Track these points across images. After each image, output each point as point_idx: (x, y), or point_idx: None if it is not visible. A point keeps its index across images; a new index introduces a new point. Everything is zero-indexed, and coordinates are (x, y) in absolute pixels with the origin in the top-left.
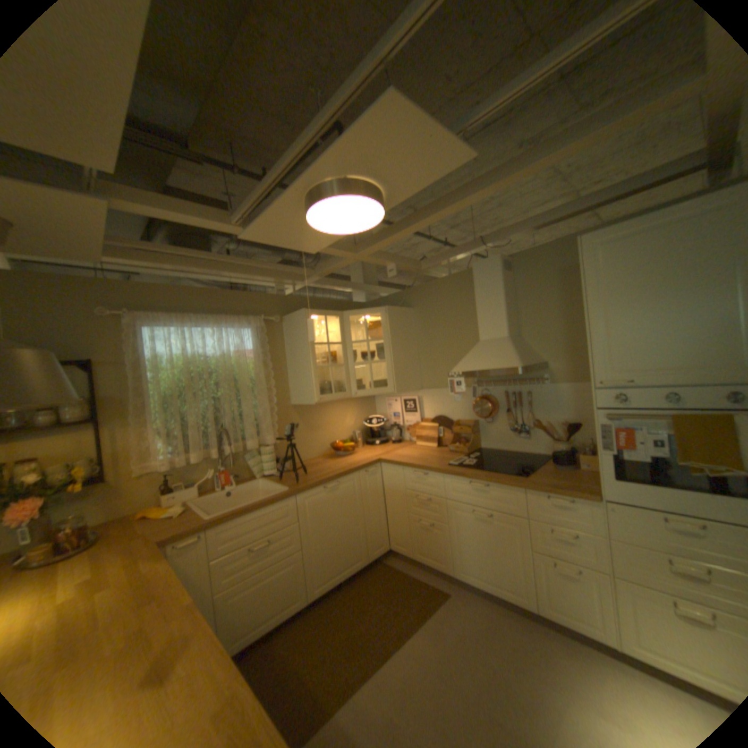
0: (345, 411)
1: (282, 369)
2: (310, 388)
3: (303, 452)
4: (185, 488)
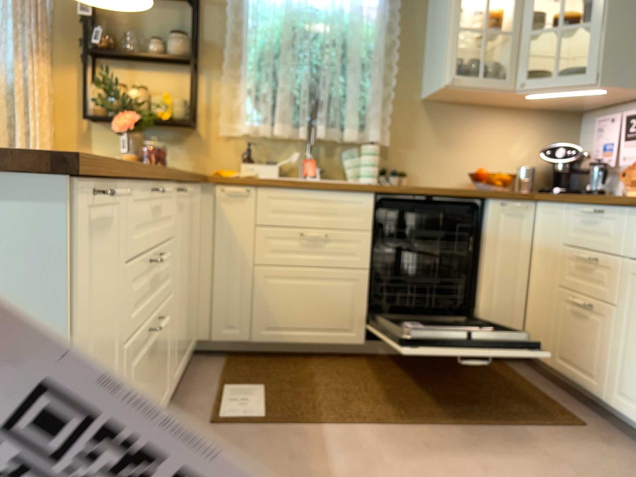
0: (515, 131)
1: (419, 41)
2: (443, 61)
3: (428, 173)
4: (267, 162)
